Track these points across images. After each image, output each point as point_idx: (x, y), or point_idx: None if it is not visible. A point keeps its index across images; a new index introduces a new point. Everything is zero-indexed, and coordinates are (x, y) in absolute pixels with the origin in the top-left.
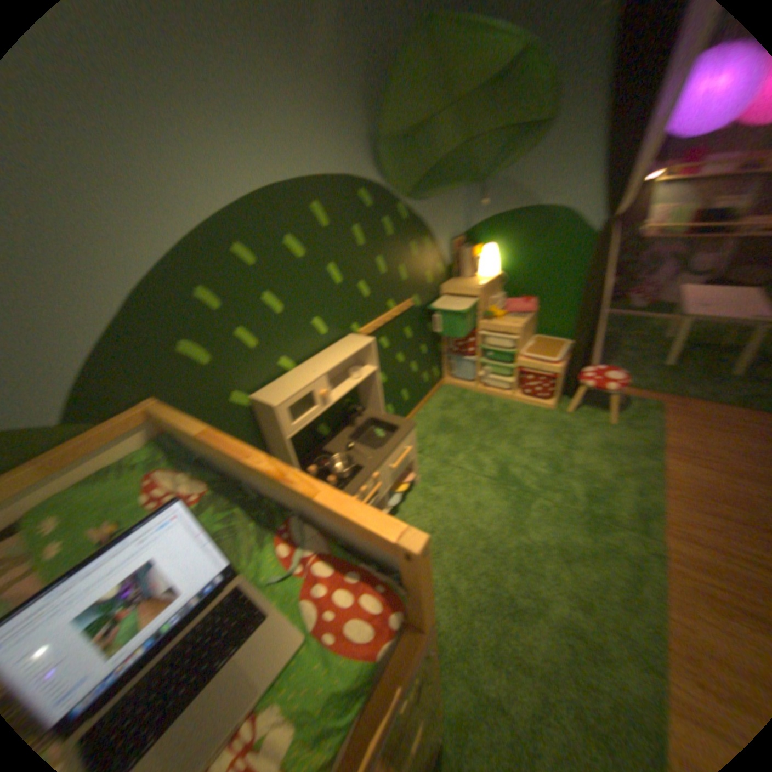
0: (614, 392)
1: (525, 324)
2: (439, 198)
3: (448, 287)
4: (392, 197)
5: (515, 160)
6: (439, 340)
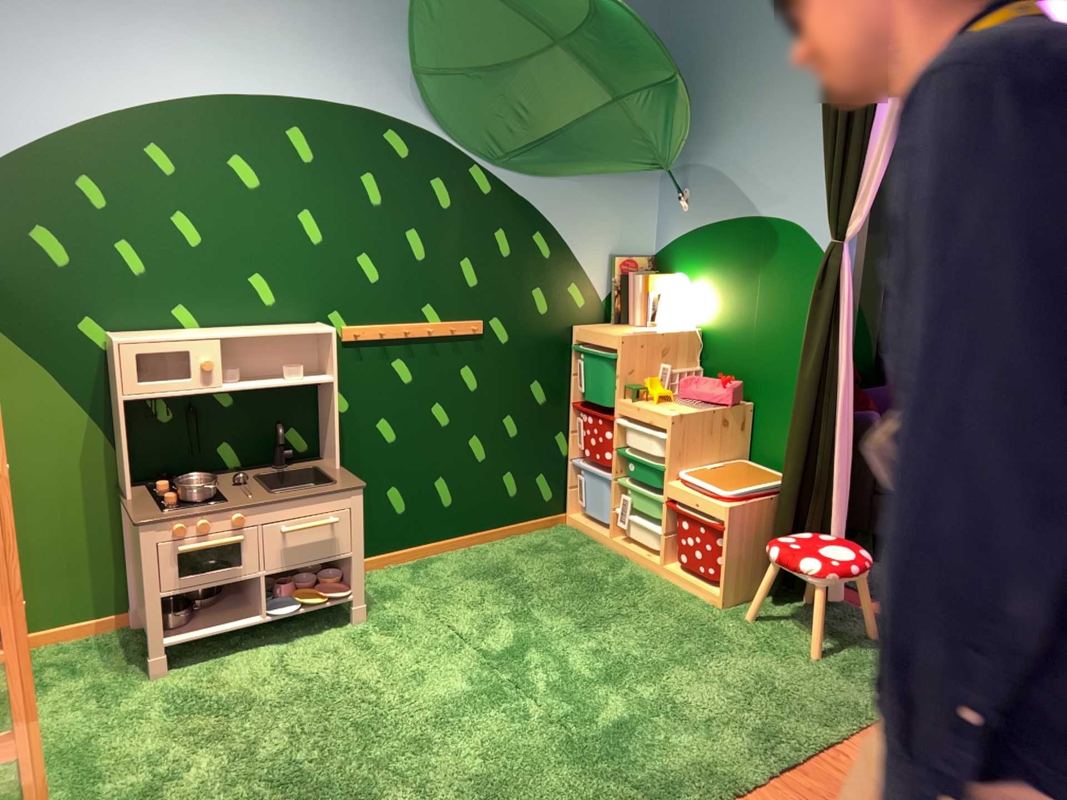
0: (813, 579)
1: (691, 415)
2: (580, 180)
3: (583, 329)
4: (457, 154)
5: (724, 142)
6: (562, 428)
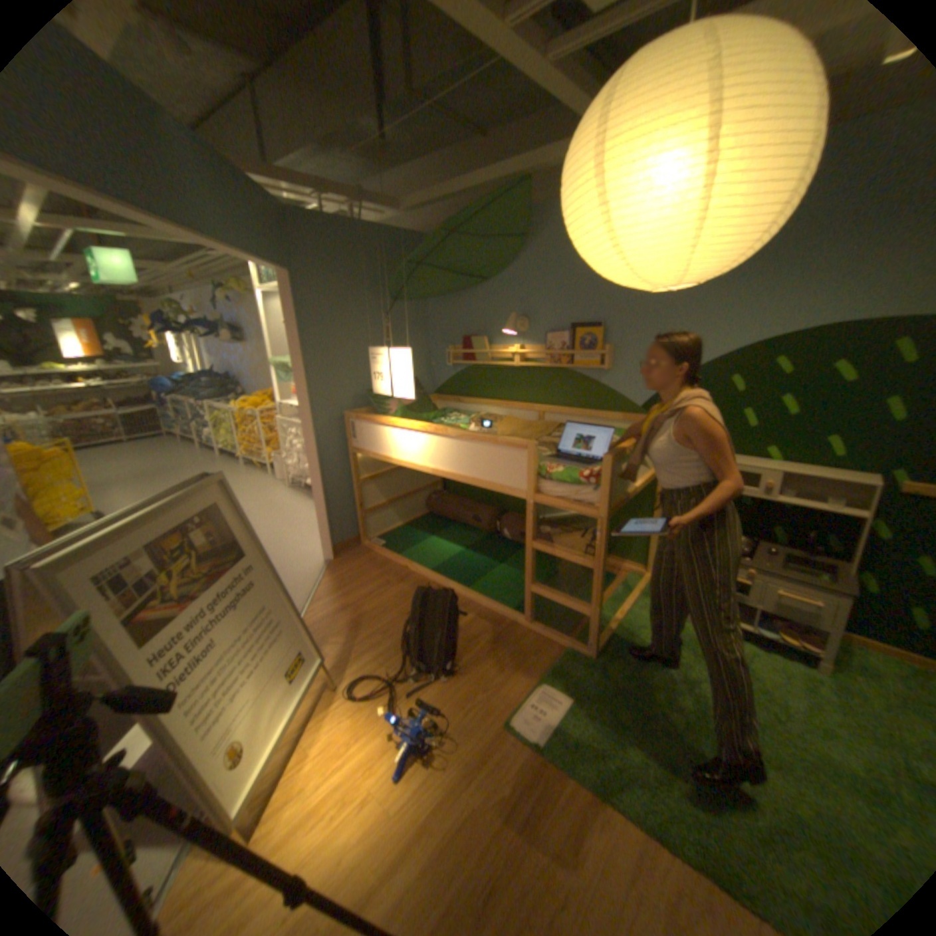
0: None
1: None
2: None
3: None
4: None
5: None
6: None
